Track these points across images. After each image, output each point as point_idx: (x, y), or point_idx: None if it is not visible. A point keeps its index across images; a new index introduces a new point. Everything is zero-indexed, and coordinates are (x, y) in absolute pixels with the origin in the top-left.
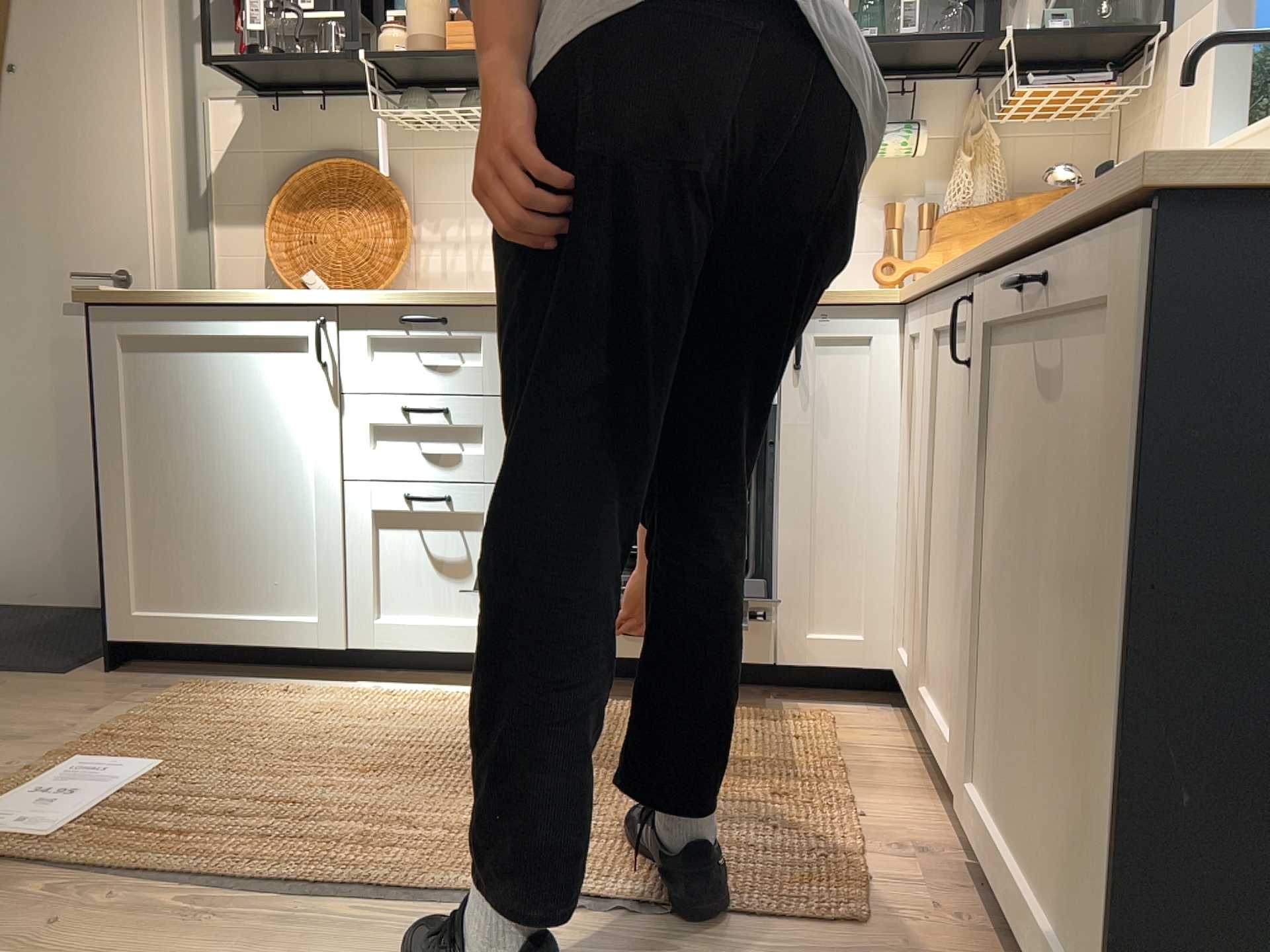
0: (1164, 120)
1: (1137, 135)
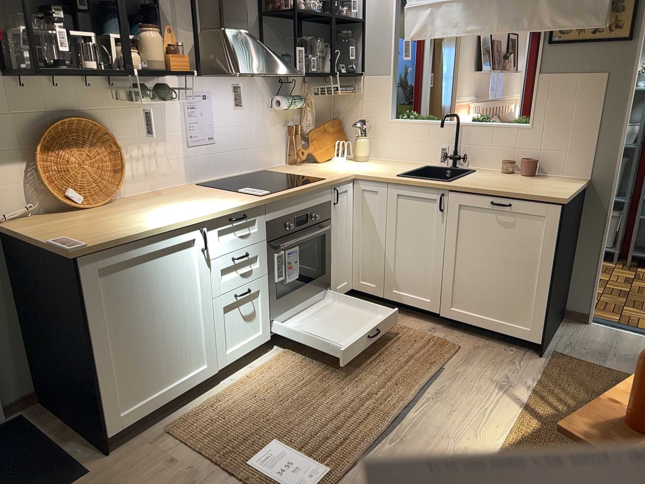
0: (366, 102)
1: (349, 102)
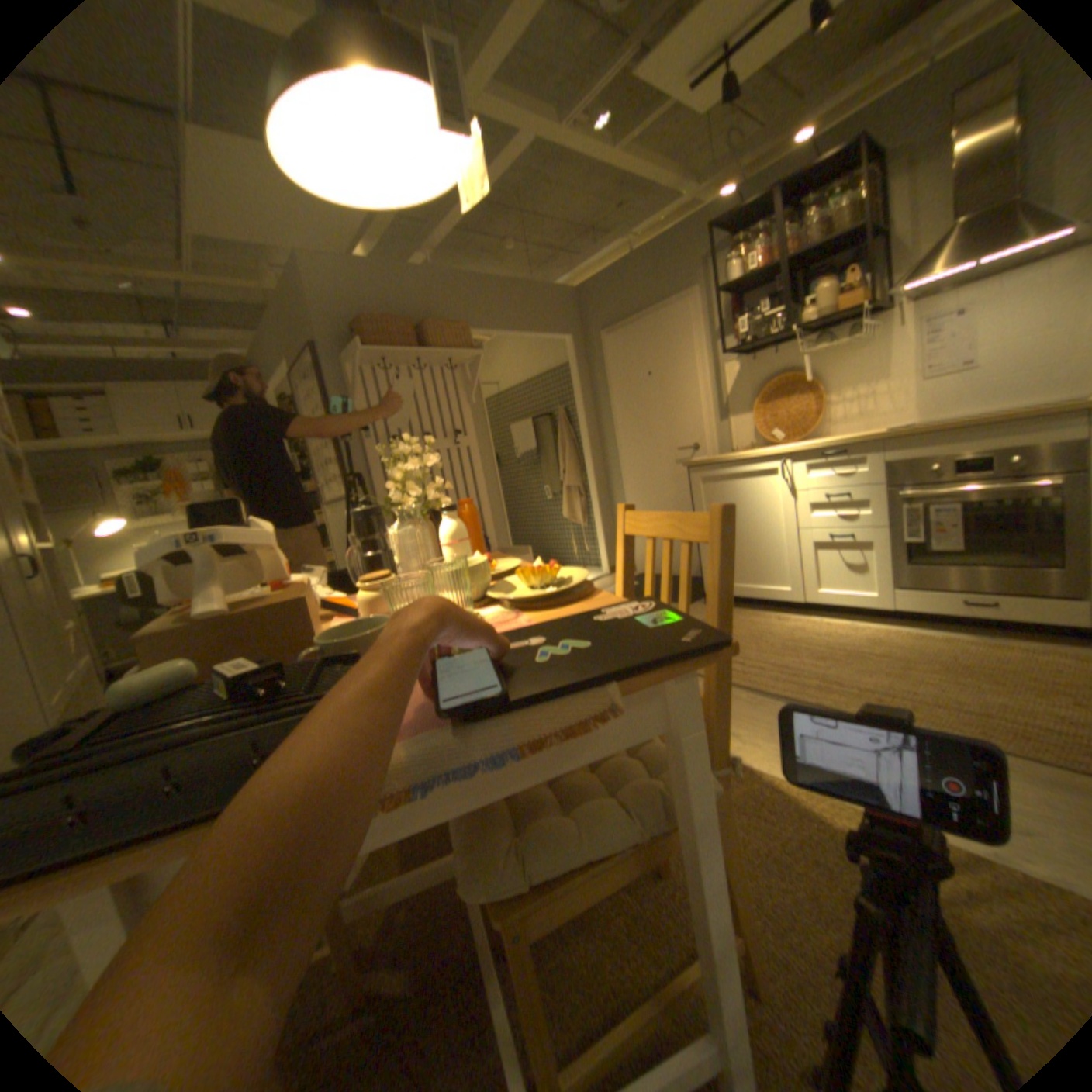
0: None
1: None
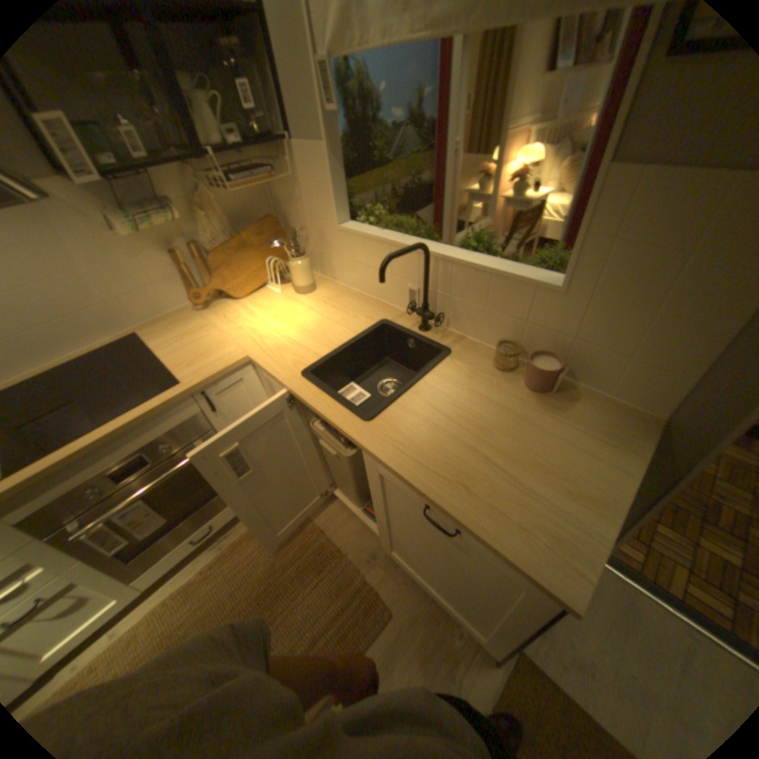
0: (301, 190)
1: (283, 186)
